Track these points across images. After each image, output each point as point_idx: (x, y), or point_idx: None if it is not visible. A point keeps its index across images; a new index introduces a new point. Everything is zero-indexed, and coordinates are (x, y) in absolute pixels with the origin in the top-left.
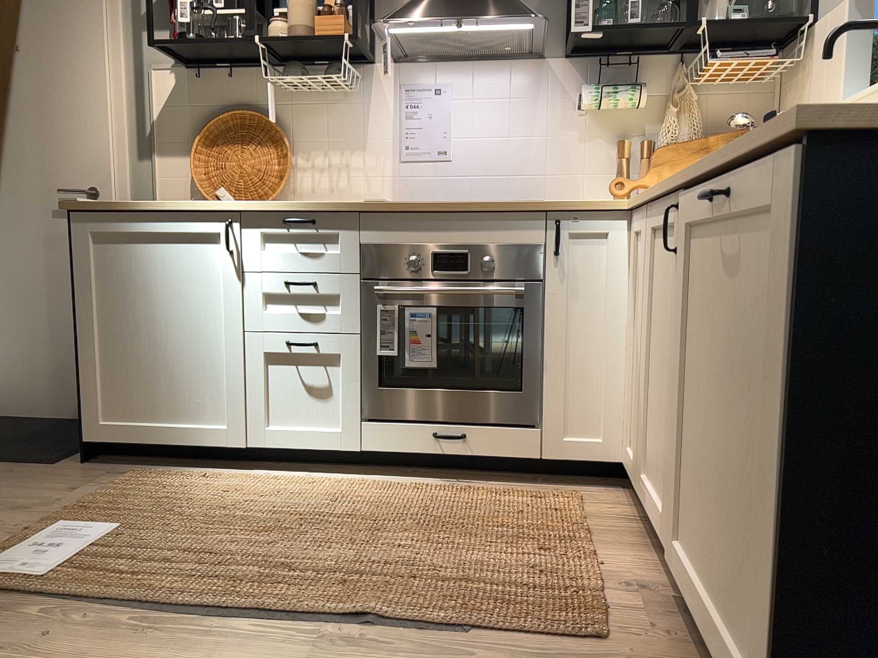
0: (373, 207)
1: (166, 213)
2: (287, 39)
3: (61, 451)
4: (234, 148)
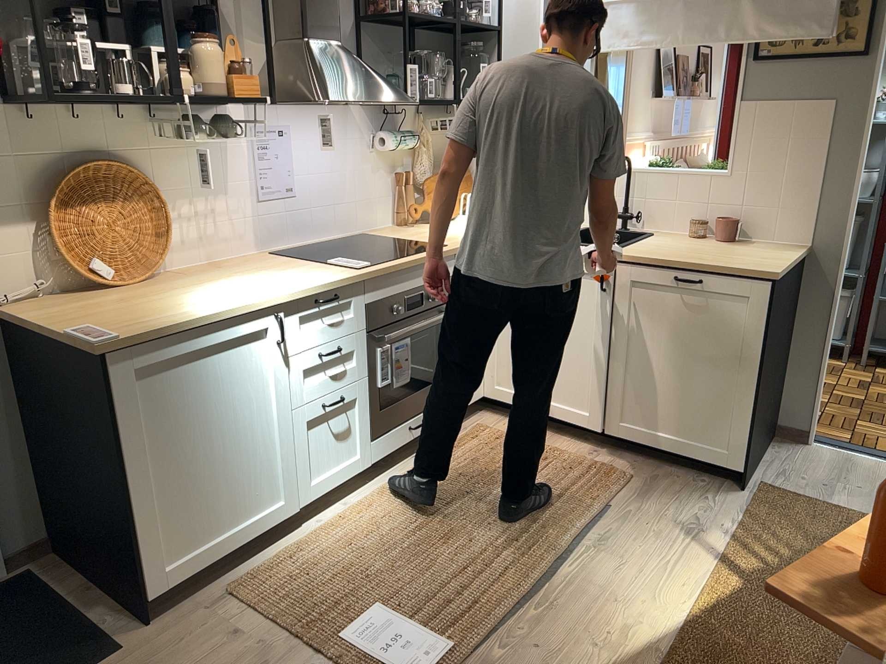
0: (375, 273)
1: (216, 322)
2: (198, 93)
3: (73, 641)
4: (100, 209)
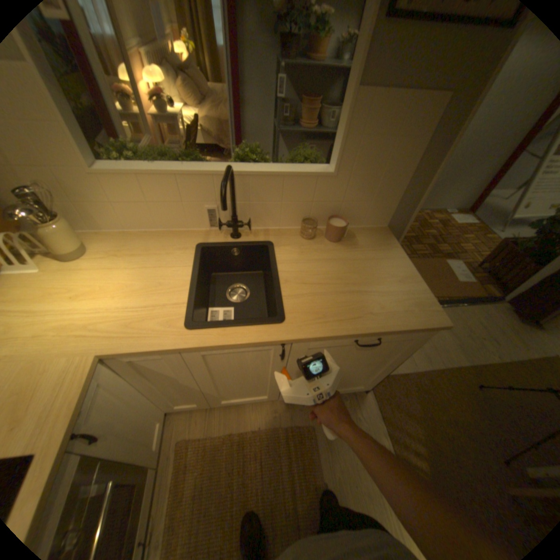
0: None
1: None
2: None
3: None
4: None
